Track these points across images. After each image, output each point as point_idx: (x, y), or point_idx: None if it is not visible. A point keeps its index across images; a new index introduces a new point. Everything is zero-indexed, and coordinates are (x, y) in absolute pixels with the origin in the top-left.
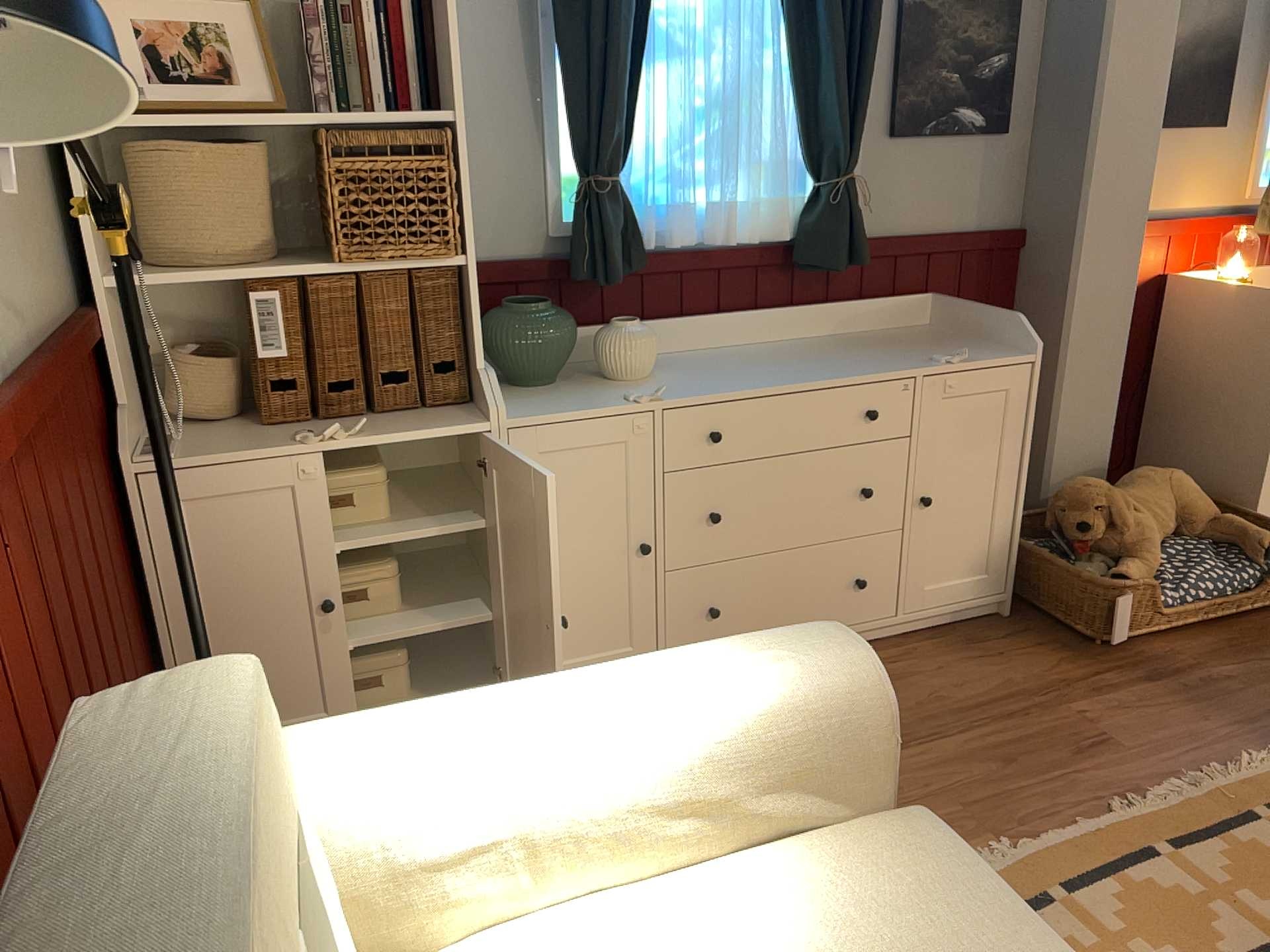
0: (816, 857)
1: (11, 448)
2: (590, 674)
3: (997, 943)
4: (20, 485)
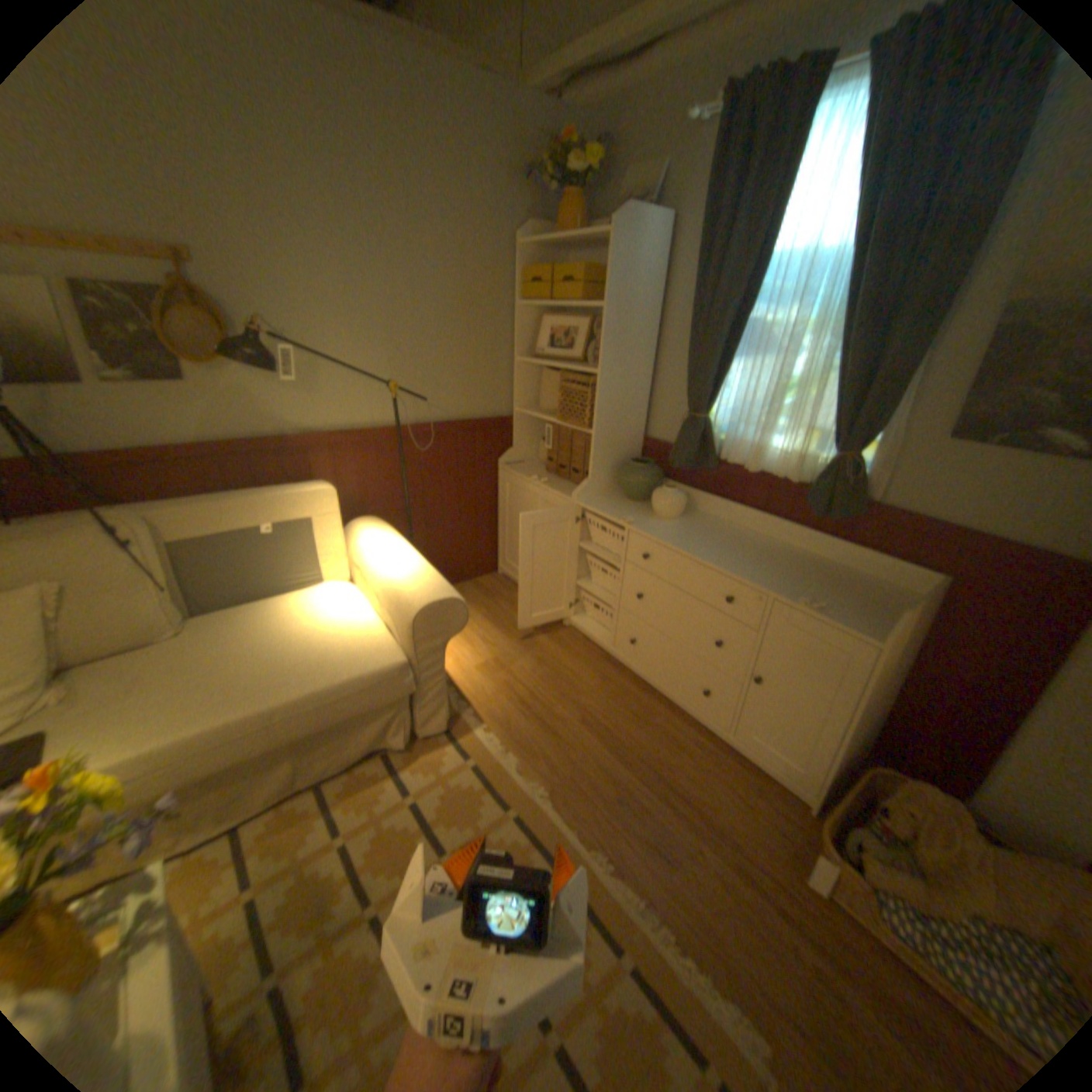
0: (378, 635)
1: (409, 439)
2: (412, 555)
3: (331, 668)
4: (409, 448)
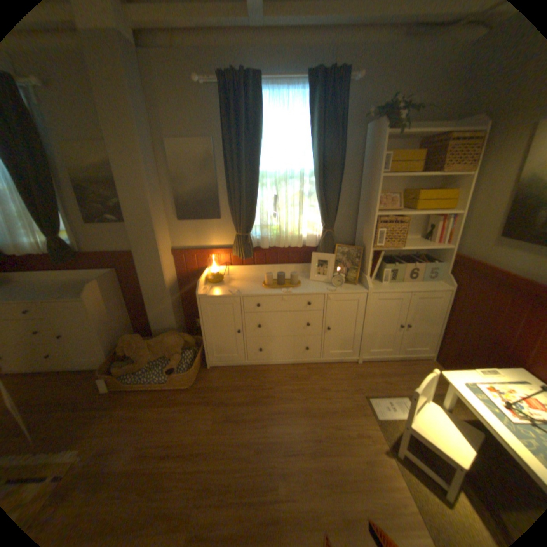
0: None
1: None
2: None
3: None
4: None
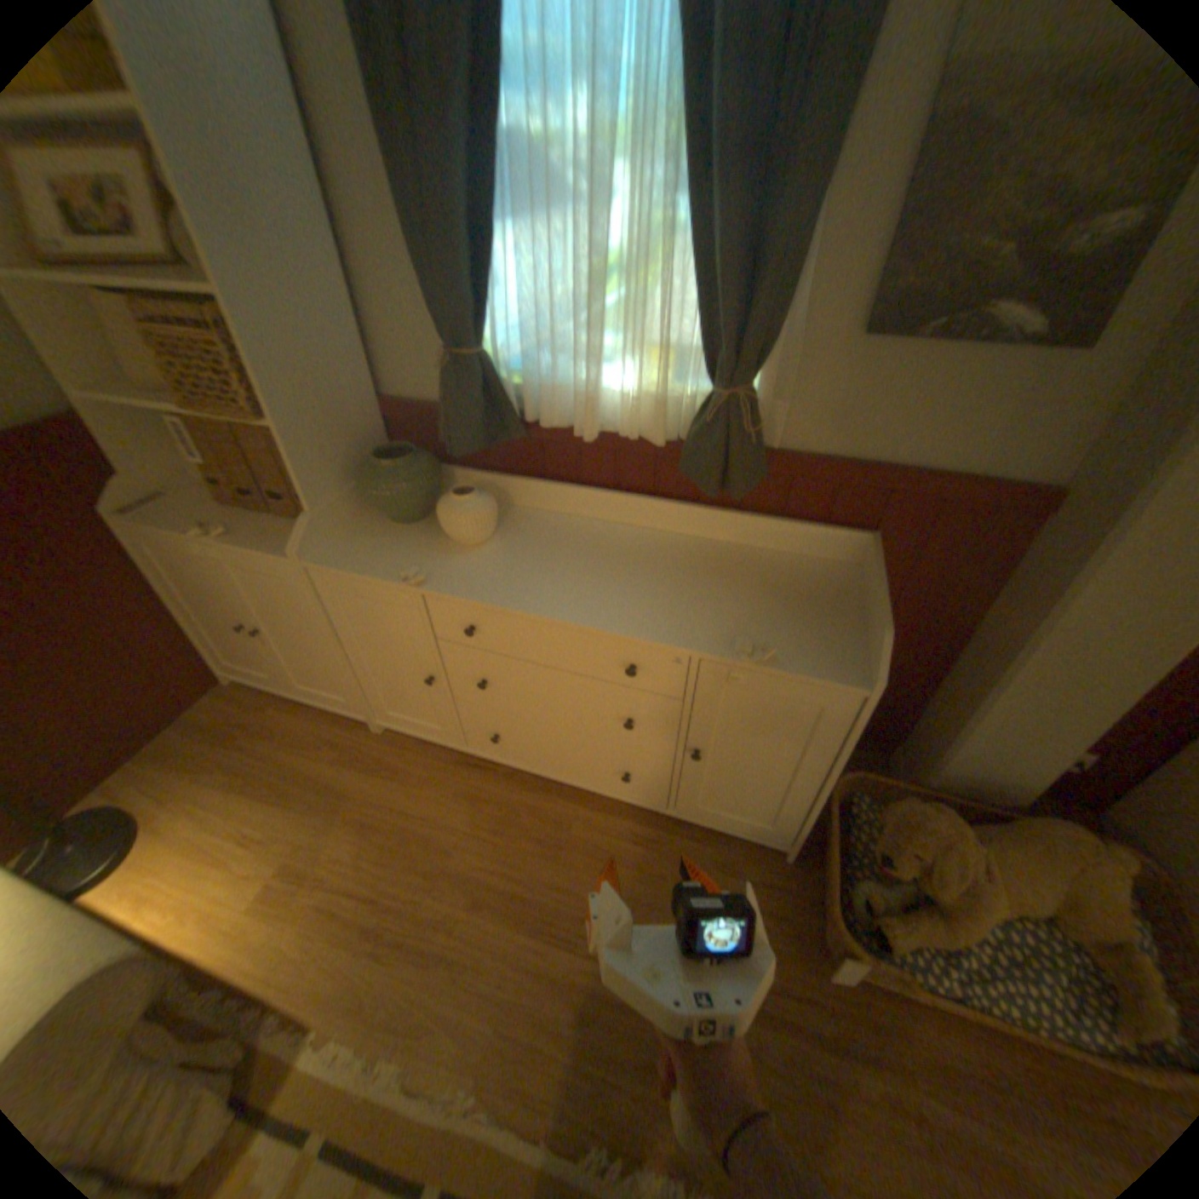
0: None
1: None
2: None
3: None
4: None
